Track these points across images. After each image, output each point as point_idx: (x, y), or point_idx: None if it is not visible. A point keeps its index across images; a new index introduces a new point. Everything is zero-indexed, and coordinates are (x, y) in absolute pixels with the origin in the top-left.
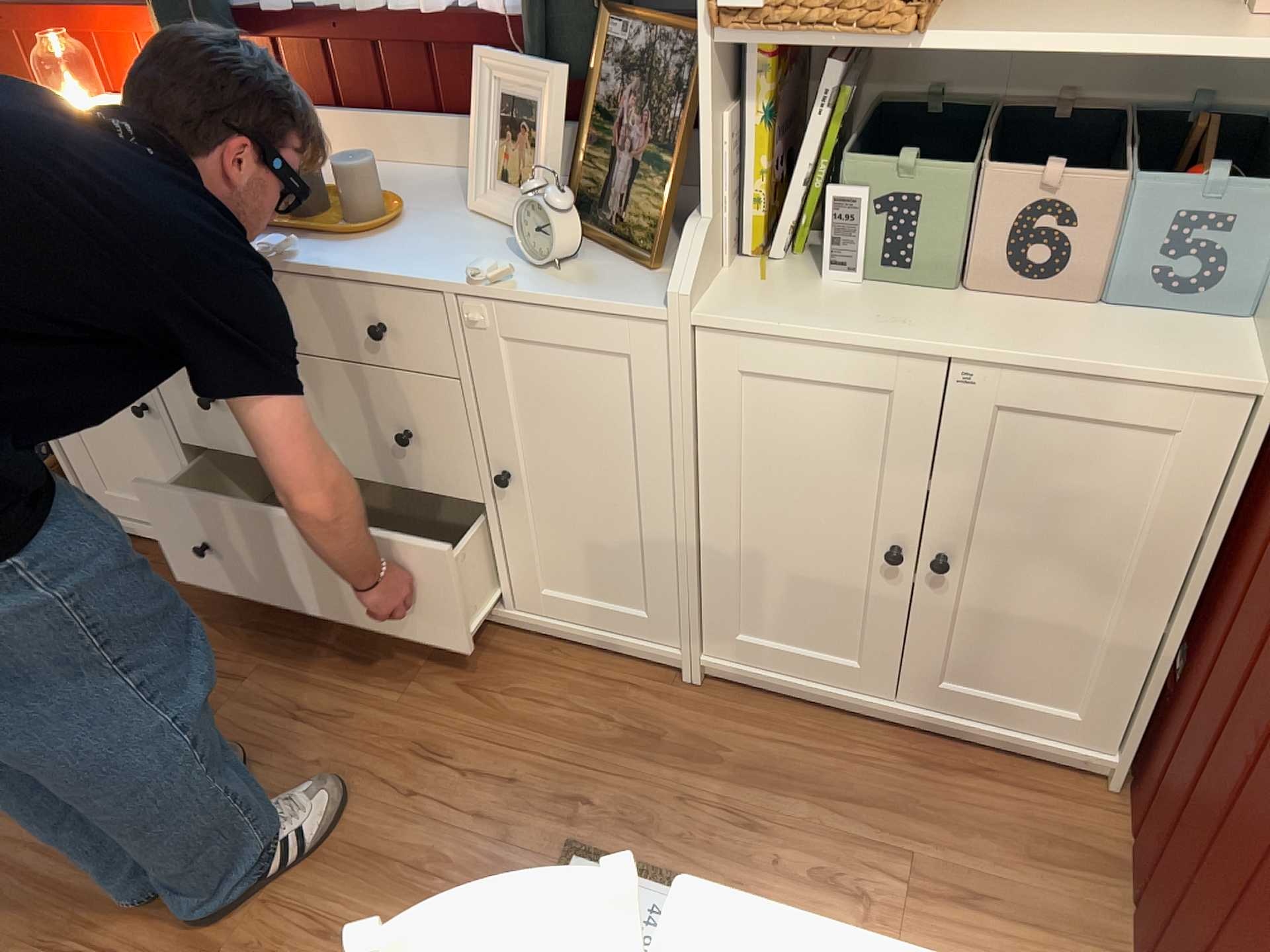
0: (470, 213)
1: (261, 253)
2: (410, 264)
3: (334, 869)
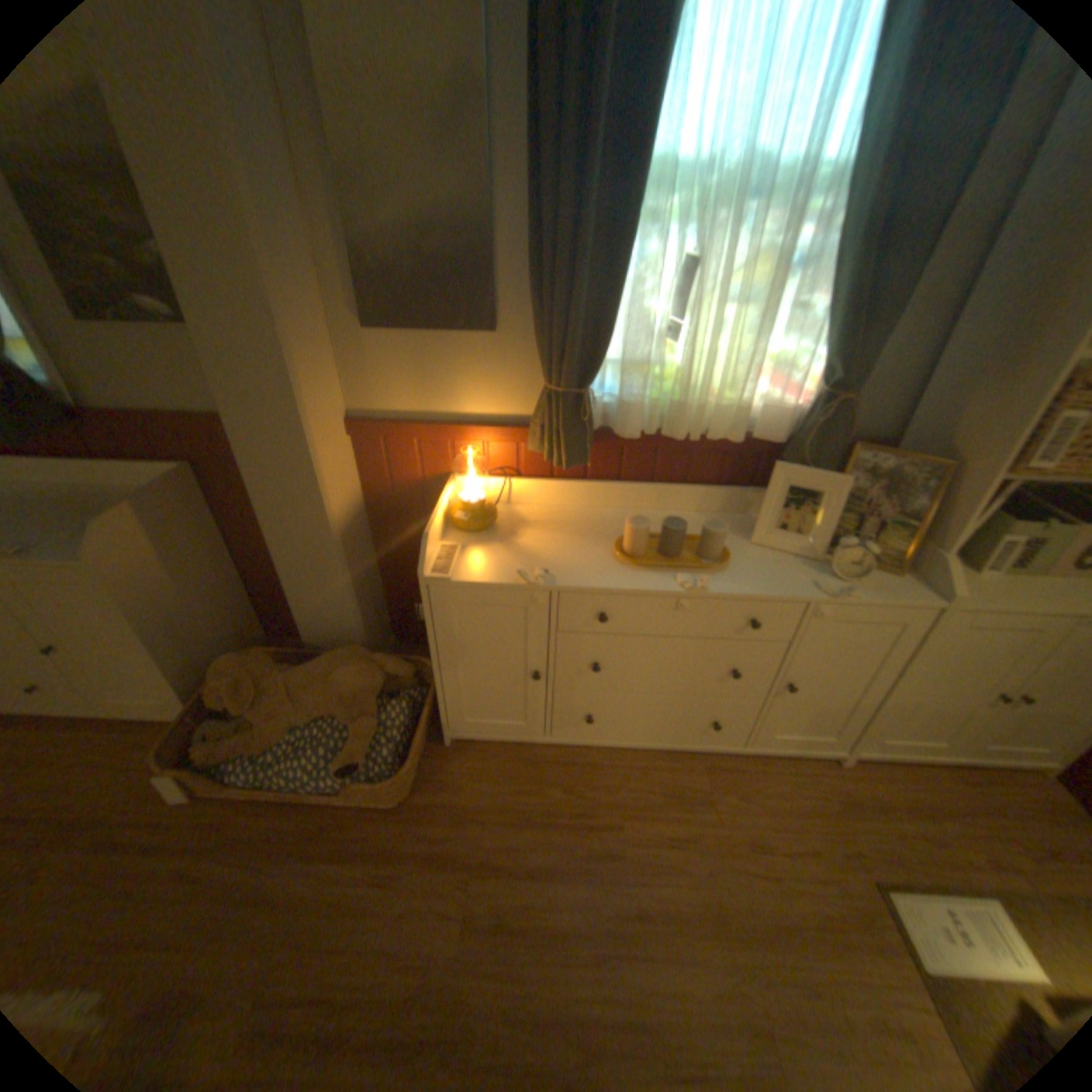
0: (752, 546)
1: (692, 590)
2: (777, 588)
3: (779, 947)
